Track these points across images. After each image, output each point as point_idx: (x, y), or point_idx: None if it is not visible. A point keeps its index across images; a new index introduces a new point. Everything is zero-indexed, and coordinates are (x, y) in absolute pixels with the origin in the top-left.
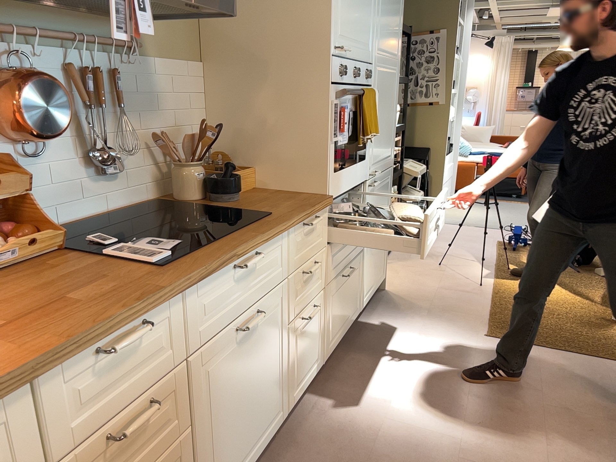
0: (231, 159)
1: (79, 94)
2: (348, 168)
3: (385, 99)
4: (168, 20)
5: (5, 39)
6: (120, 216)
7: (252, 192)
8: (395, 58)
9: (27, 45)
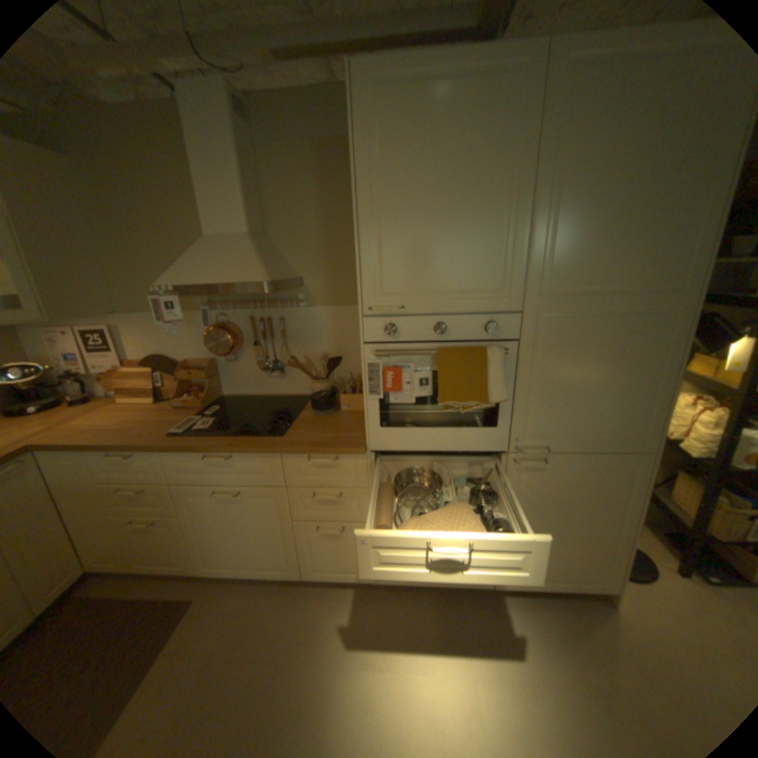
0: (358, 383)
1: (252, 333)
2: (428, 429)
3: (593, 354)
4: (335, 278)
5: (221, 307)
6: (279, 399)
7: (352, 415)
8: (658, 289)
9: (230, 309)
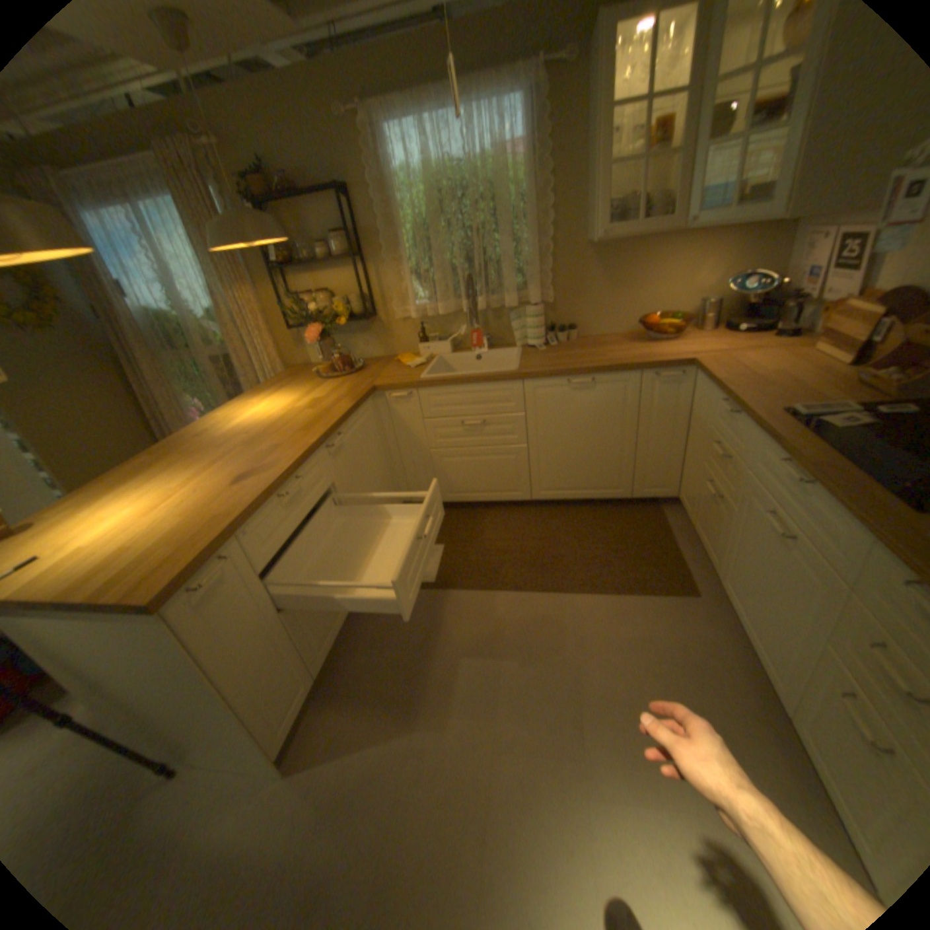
0: None
1: None
2: None
3: None
4: None
5: None
6: None
7: None
8: None
9: None
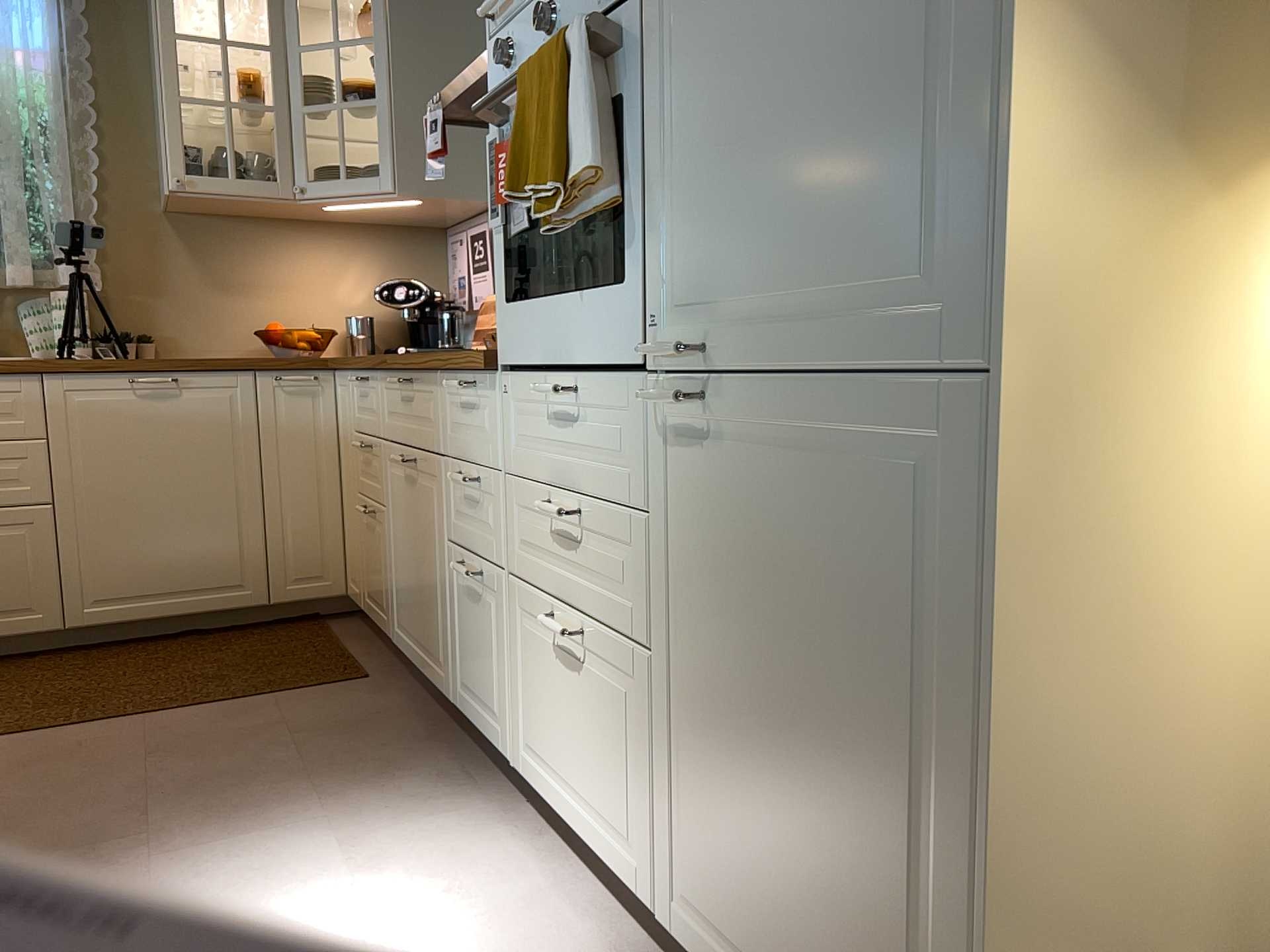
0: None
1: None
2: (552, 301)
3: None
4: None
5: None
6: None
7: None
8: None
9: None
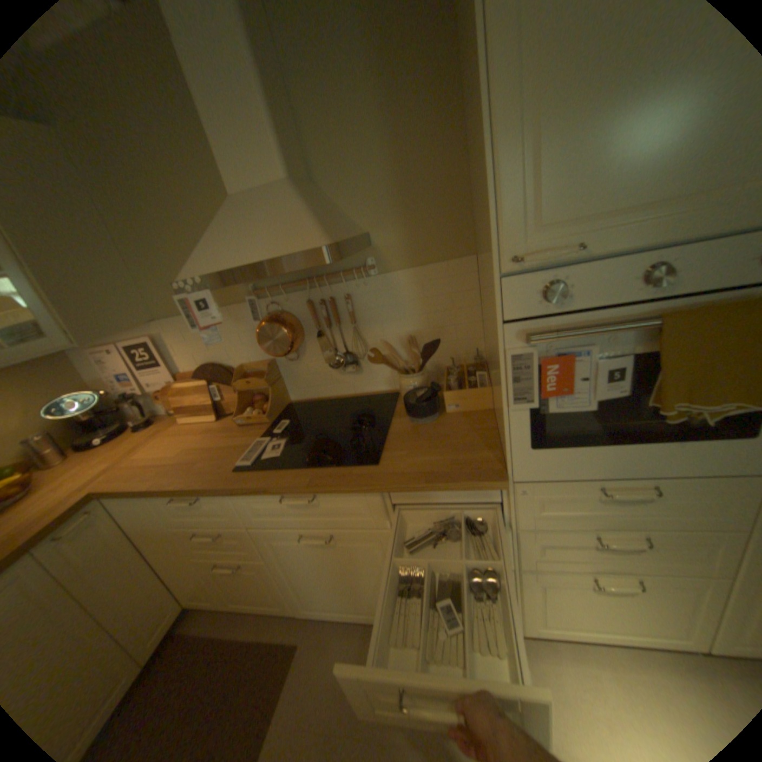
0: (465, 372)
1: (313, 321)
2: (617, 447)
3: None
4: (415, 225)
5: (270, 294)
6: (358, 400)
7: (464, 418)
8: None
9: (281, 295)
